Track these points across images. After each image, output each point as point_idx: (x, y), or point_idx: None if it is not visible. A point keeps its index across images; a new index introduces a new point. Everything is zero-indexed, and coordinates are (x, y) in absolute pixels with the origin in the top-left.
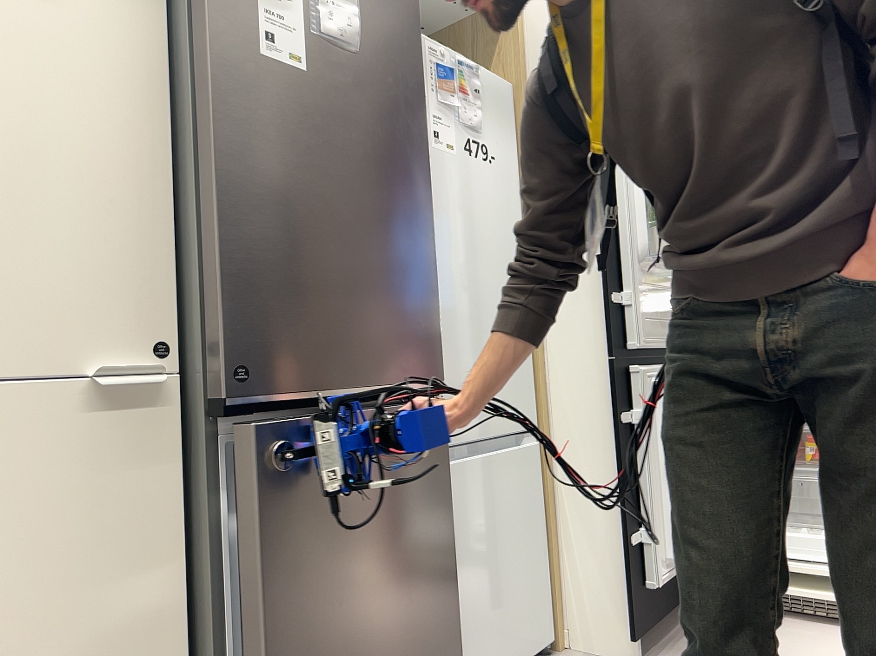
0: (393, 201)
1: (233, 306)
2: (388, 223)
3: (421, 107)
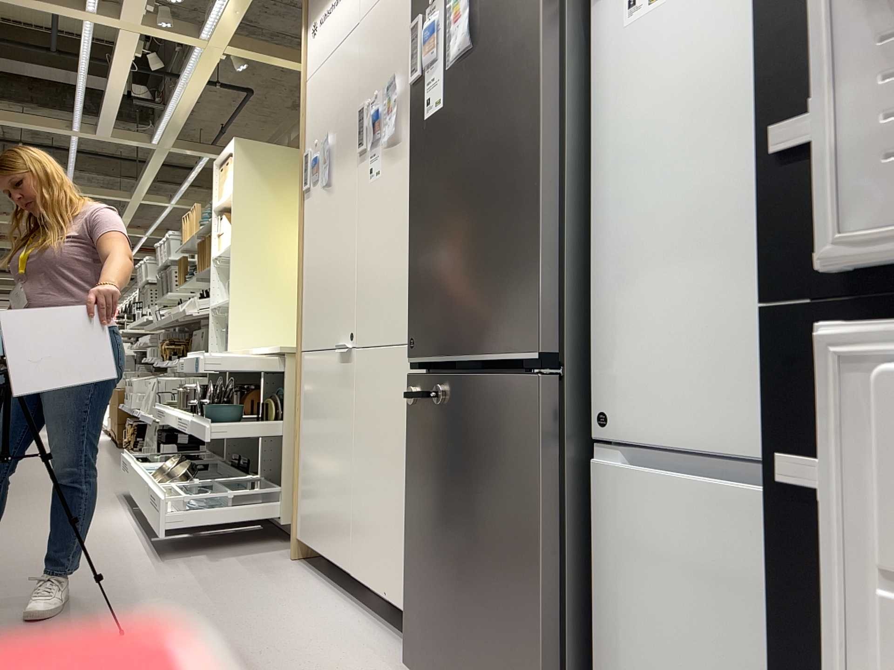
0: (497, 169)
1: (412, 300)
2: (492, 194)
3: (536, 31)
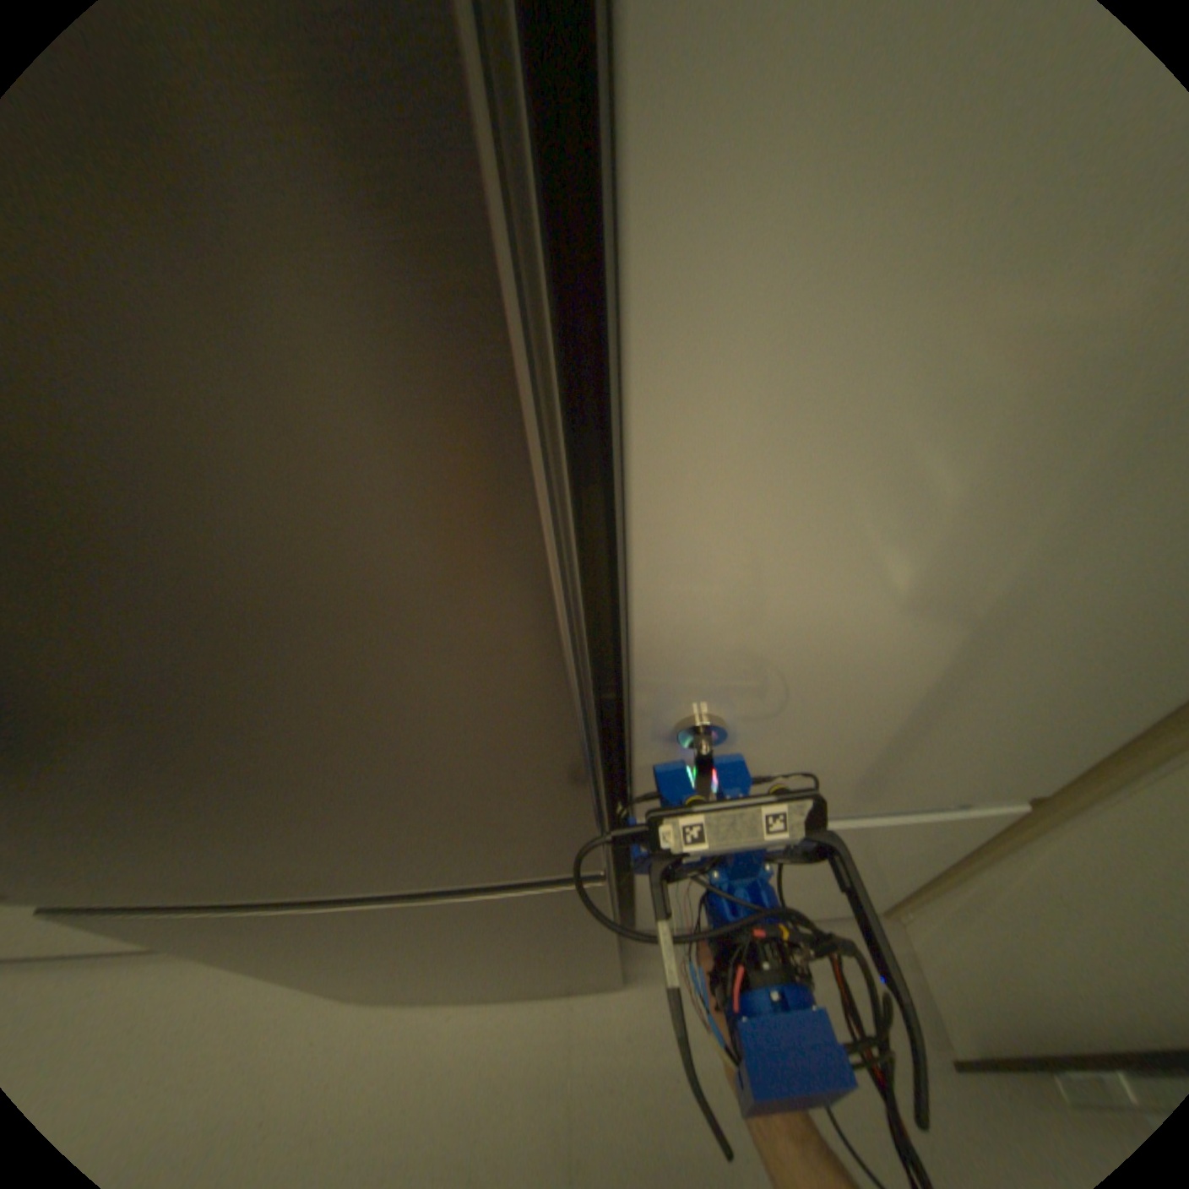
0: (123, 565)
1: None
2: (165, 658)
3: None
